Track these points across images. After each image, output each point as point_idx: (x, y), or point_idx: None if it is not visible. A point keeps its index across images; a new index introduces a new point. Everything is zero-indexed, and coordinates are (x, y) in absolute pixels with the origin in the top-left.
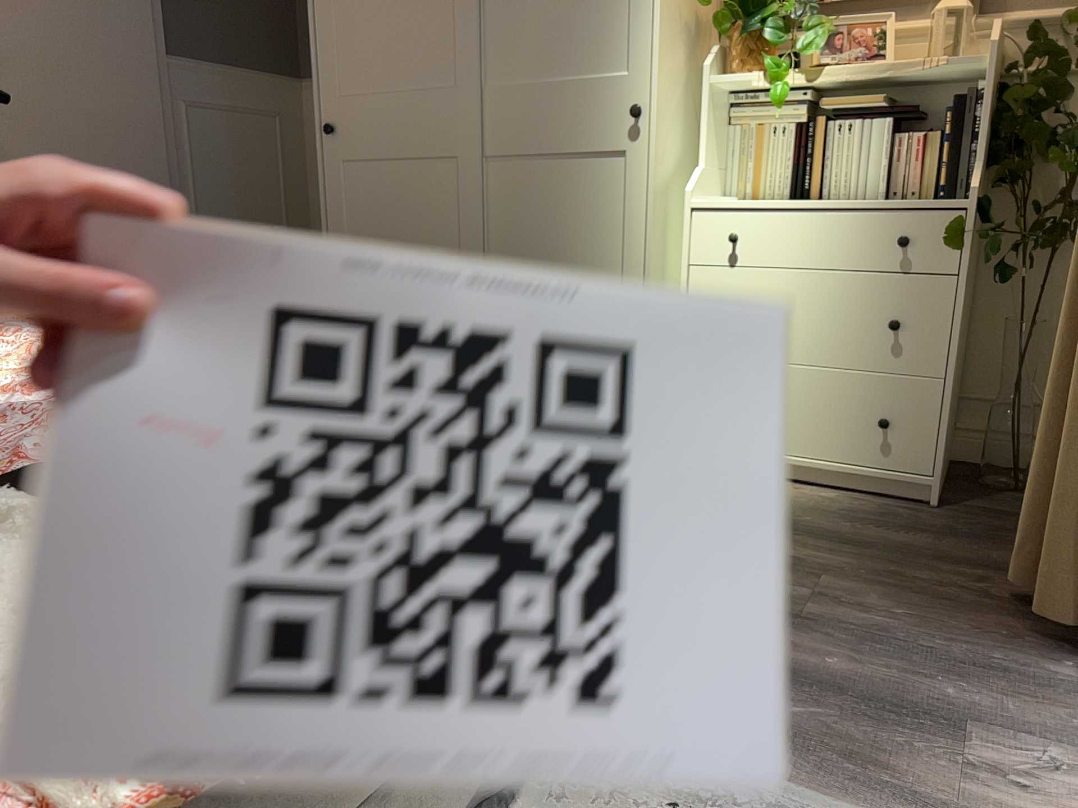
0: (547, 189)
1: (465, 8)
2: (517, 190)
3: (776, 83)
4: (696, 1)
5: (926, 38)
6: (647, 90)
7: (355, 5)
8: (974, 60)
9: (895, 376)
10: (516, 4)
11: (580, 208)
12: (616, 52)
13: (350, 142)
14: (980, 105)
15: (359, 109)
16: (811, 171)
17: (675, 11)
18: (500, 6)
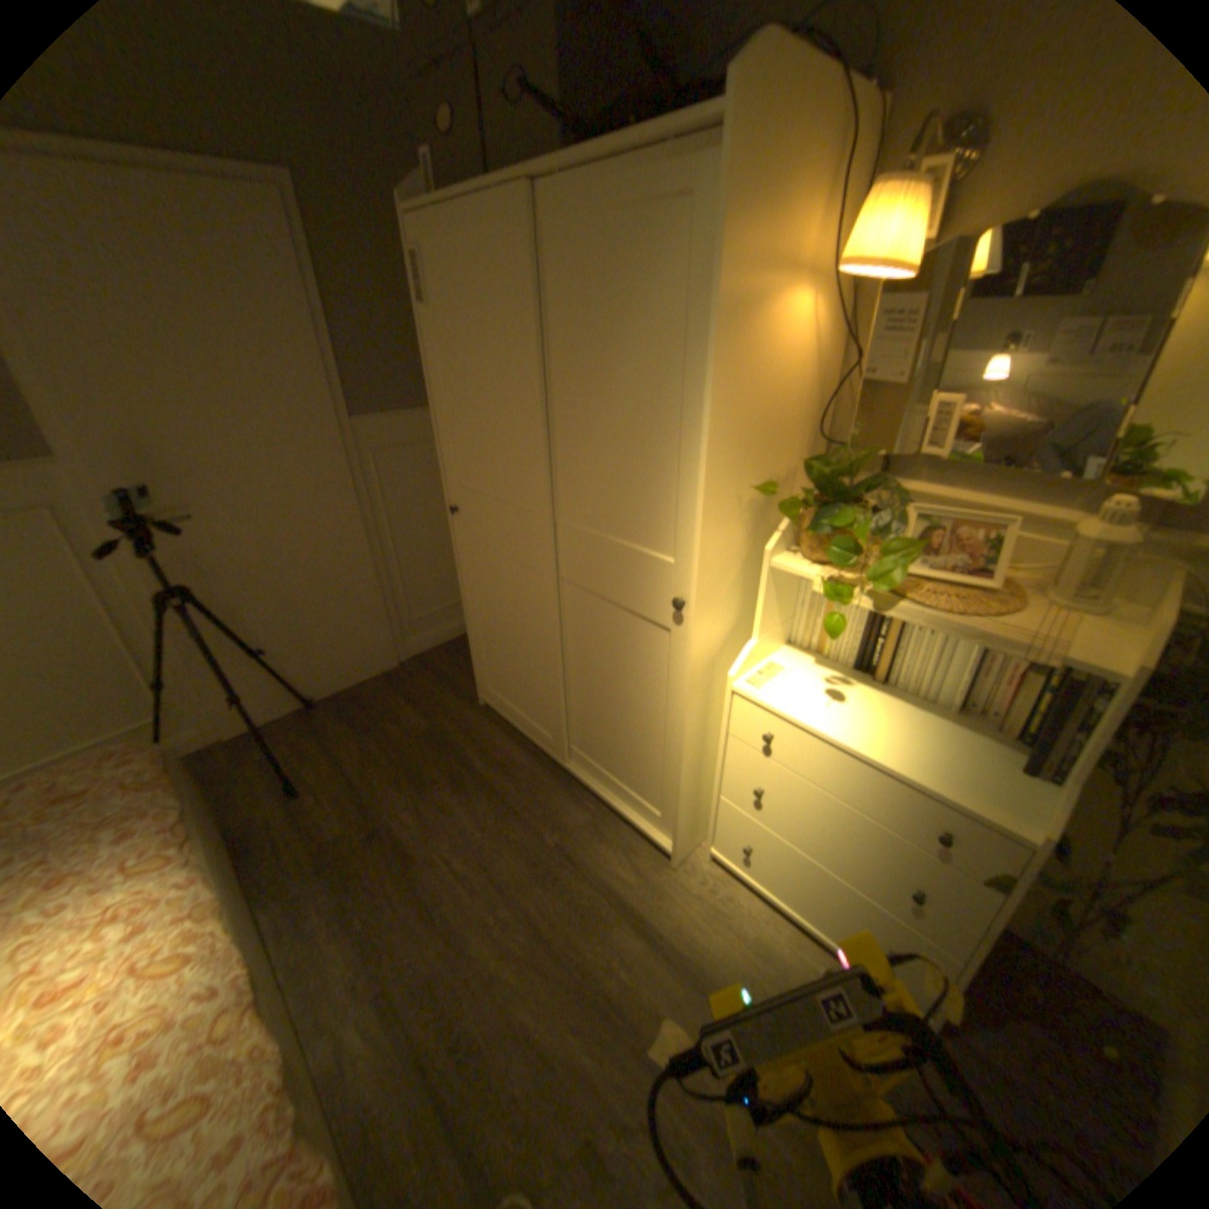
0: (608, 626)
1: (537, 446)
2: (585, 613)
3: (839, 599)
4: (772, 466)
5: (1068, 530)
6: (691, 585)
7: (460, 411)
8: (1109, 673)
9: (912, 929)
10: (580, 453)
11: (633, 653)
12: (666, 536)
13: (469, 523)
14: (1106, 698)
15: (471, 499)
16: (881, 655)
17: (732, 501)
18: (567, 450)
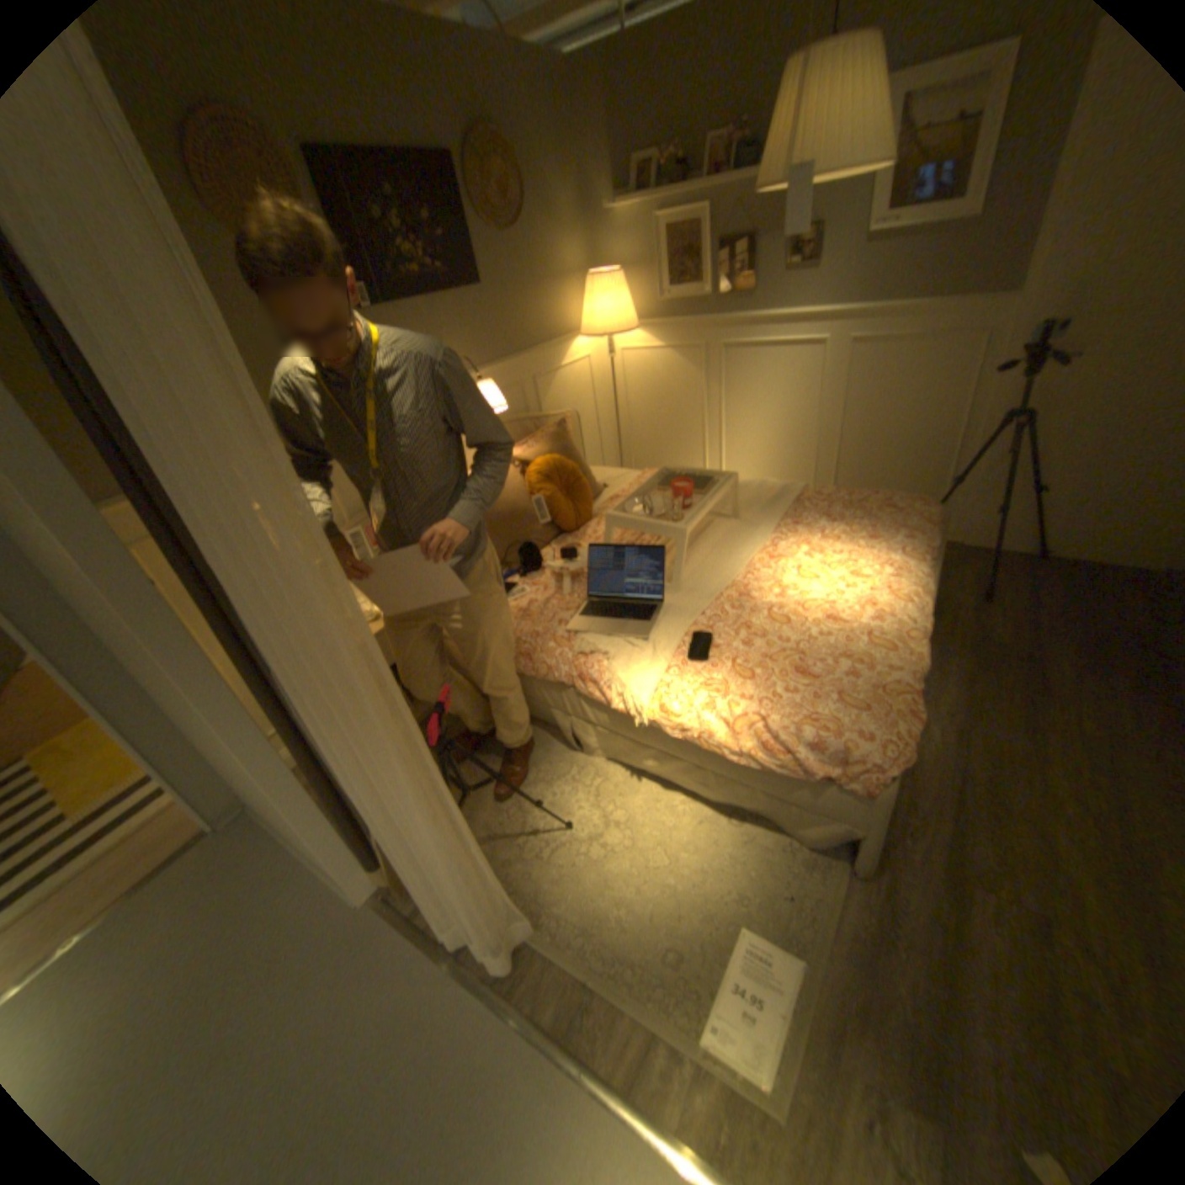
0: None
1: None
2: None
3: None
4: None
5: None
6: None
7: None
8: None
9: None
10: None
11: None
12: None
13: None
14: None
15: None
16: None
17: None
18: None
